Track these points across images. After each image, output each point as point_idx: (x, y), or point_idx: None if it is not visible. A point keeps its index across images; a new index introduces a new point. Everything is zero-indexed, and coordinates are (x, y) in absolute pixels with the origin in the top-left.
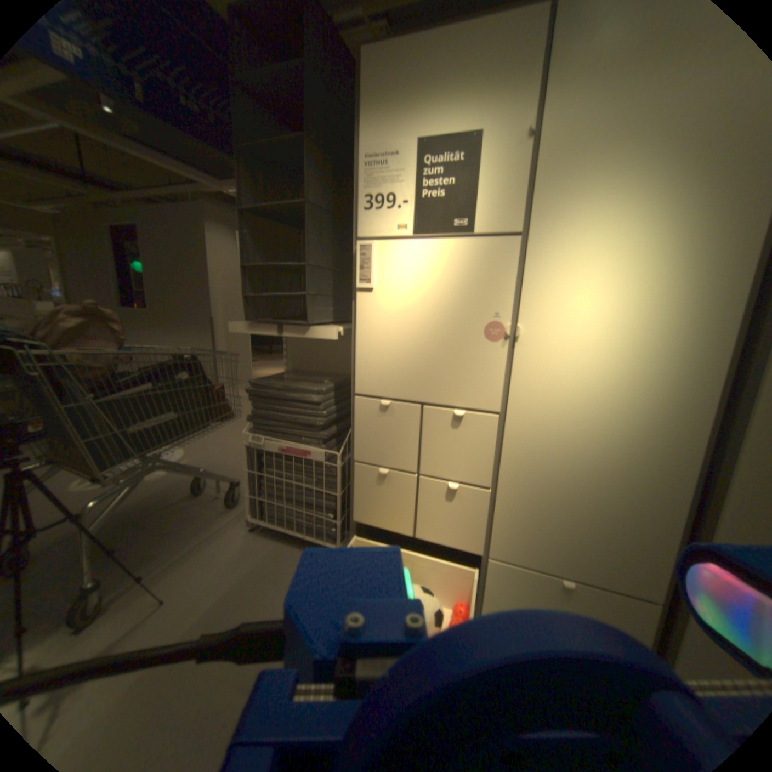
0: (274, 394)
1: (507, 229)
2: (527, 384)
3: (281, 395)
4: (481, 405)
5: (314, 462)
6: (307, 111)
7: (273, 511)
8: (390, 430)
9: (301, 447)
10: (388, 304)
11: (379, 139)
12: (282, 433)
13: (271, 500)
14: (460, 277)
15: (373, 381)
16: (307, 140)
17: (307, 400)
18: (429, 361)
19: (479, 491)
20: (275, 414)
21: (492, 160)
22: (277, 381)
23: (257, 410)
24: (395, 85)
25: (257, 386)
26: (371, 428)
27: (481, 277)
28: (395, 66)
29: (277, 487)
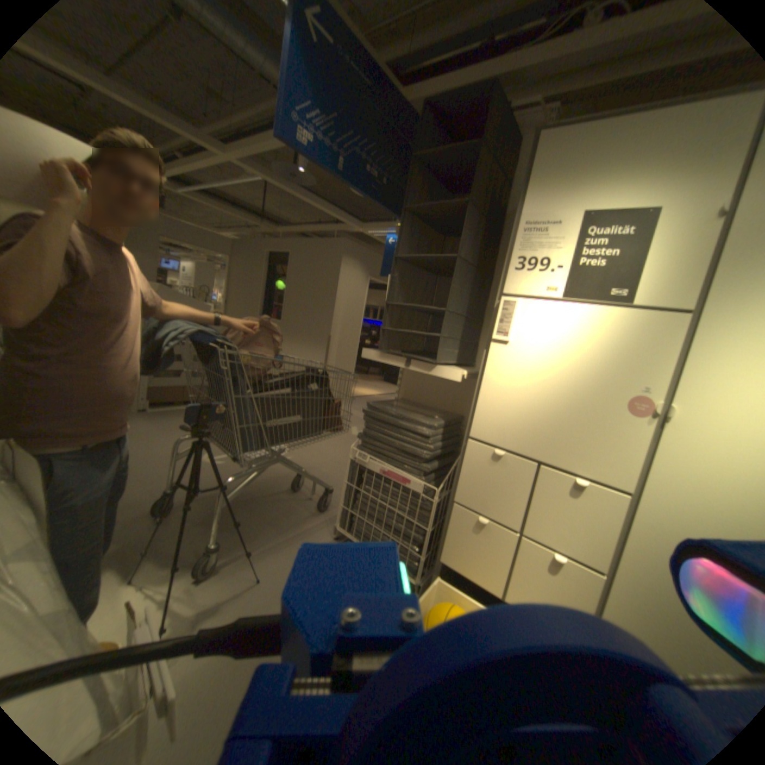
0: (388, 419)
1: (676, 306)
2: (675, 472)
3: (394, 422)
4: (611, 481)
5: (411, 492)
6: (475, 181)
7: (361, 528)
8: (498, 482)
9: (402, 475)
10: (522, 359)
11: (543, 209)
12: (387, 457)
13: (362, 517)
14: (608, 345)
15: (490, 429)
16: (470, 206)
17: (417, 432)
18: (556, 422)
19: (592, 575)
20: (385, 437)
21: (668, 237)
22: (392, 408)
23: (369, 431)
24: (570, 164)
25: (373, 408)
26: (479, 474)
27: (634, 349)
28: (574, 148)
29: (370, 506)
